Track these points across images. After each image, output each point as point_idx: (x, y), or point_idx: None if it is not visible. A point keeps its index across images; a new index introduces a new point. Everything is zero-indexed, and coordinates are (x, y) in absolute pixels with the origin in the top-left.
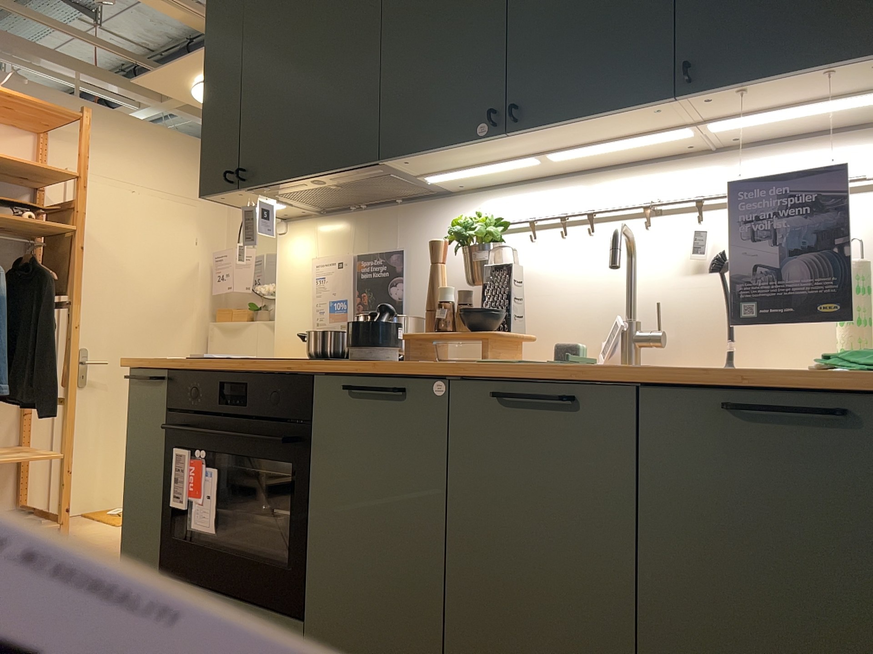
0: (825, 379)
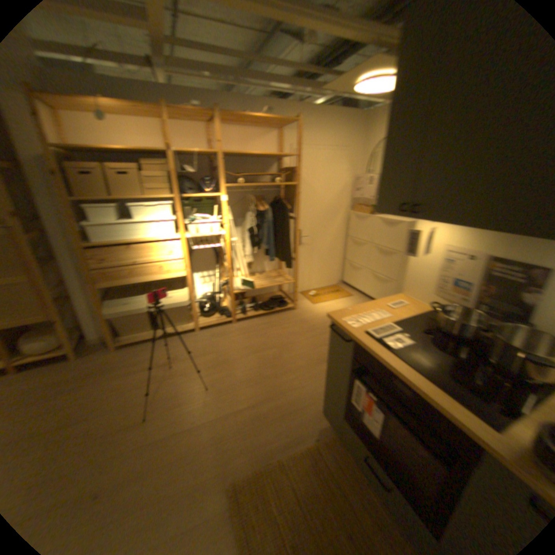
0: None
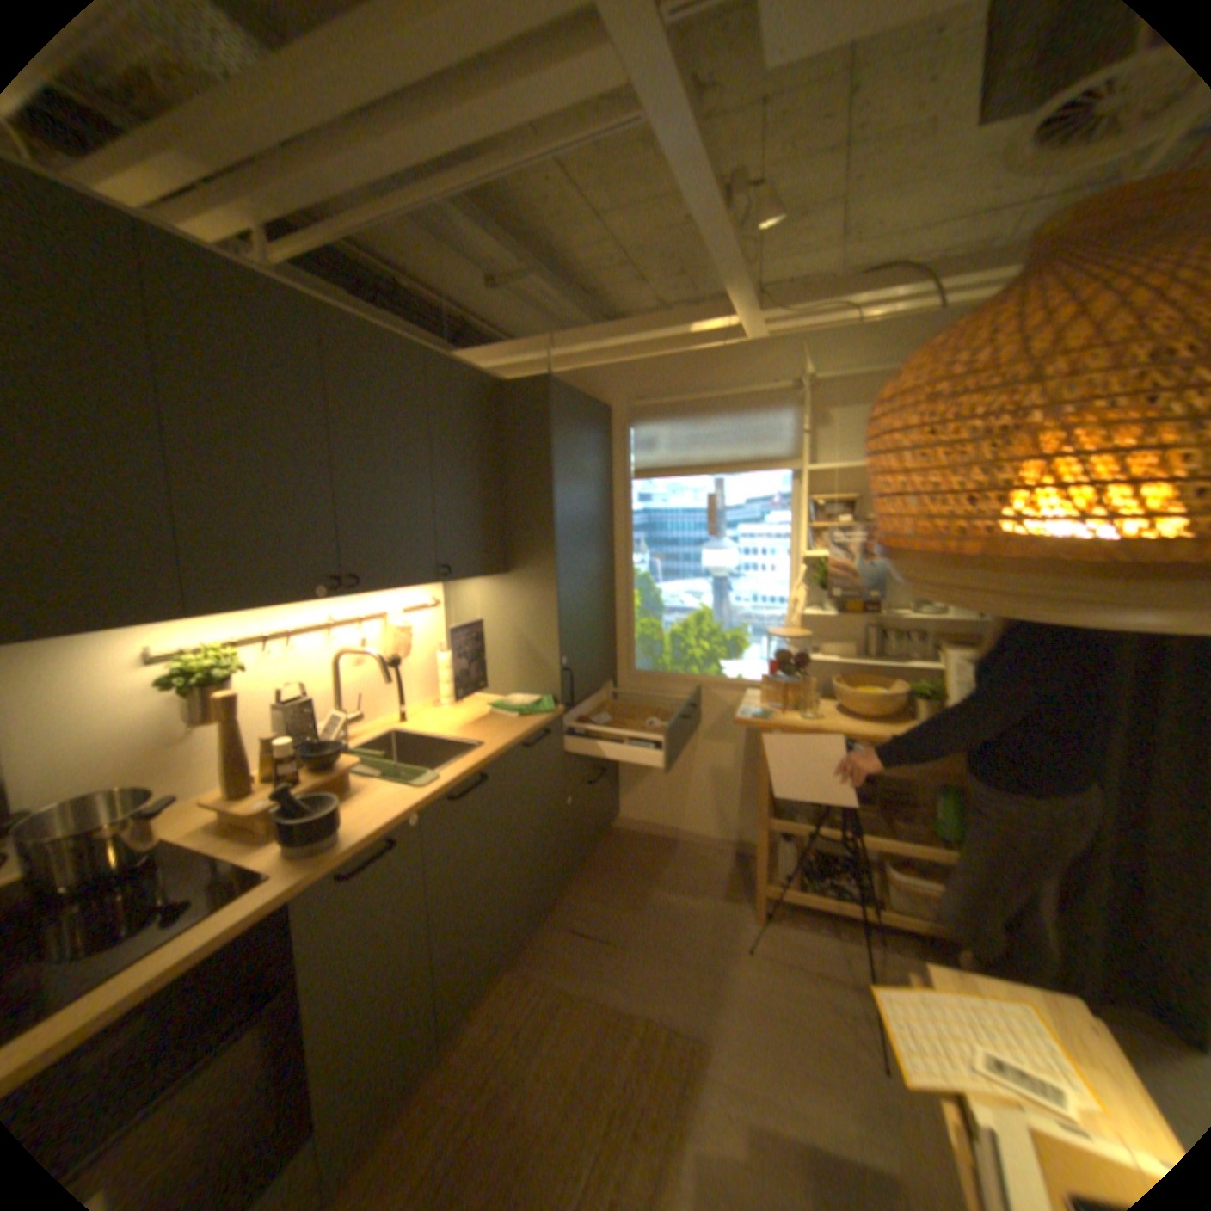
0: (545, 724)
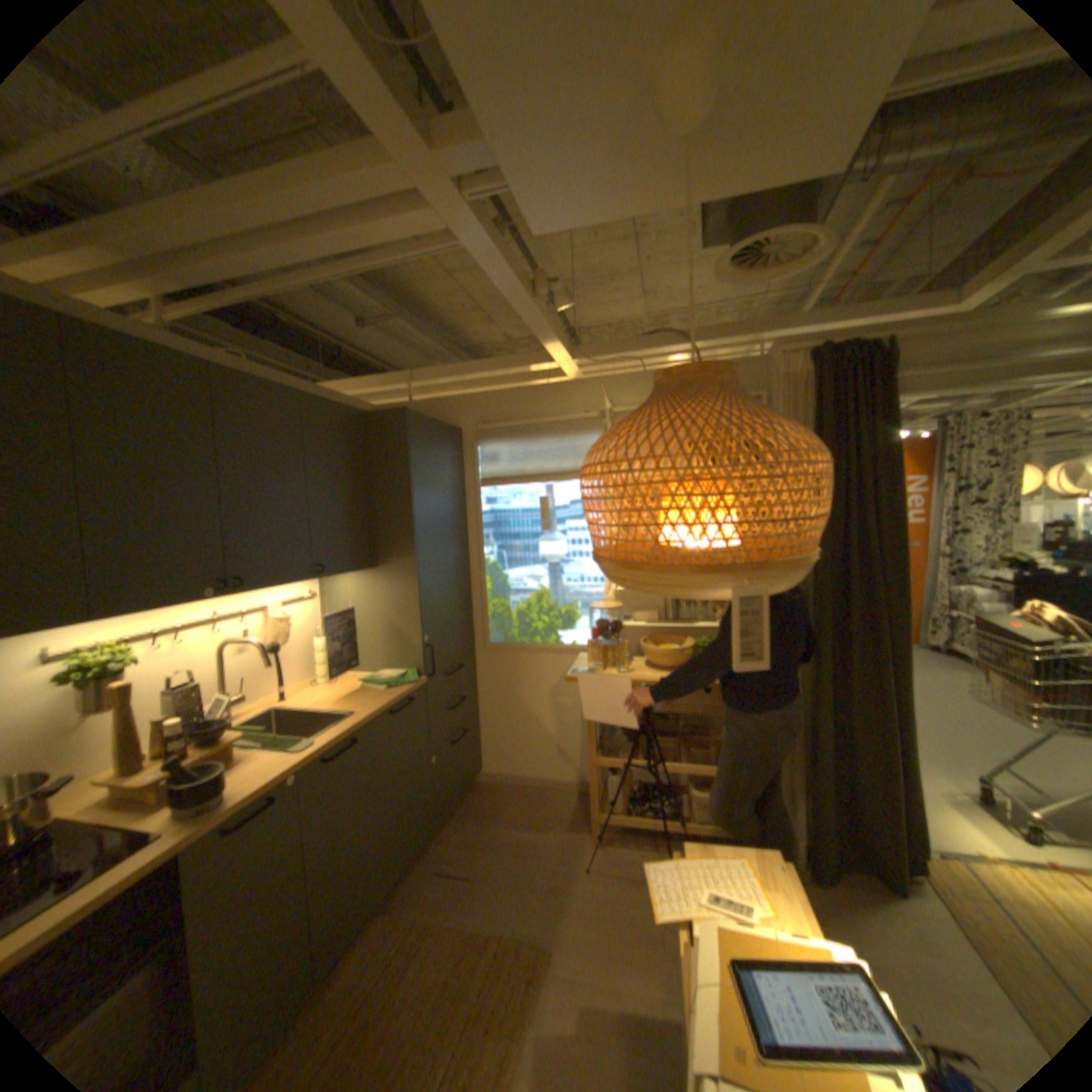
0: (408, 693)
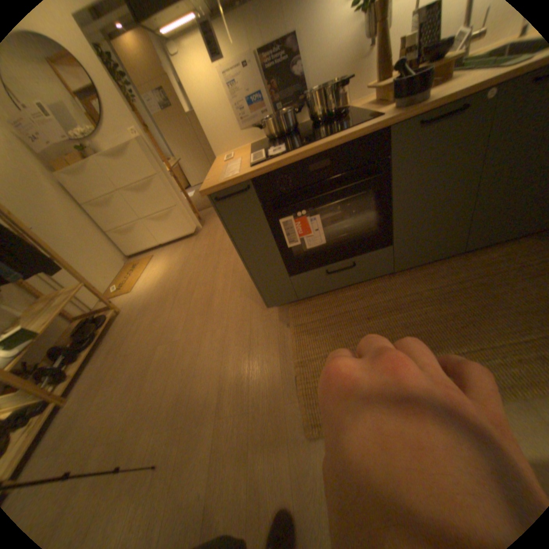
0: None
